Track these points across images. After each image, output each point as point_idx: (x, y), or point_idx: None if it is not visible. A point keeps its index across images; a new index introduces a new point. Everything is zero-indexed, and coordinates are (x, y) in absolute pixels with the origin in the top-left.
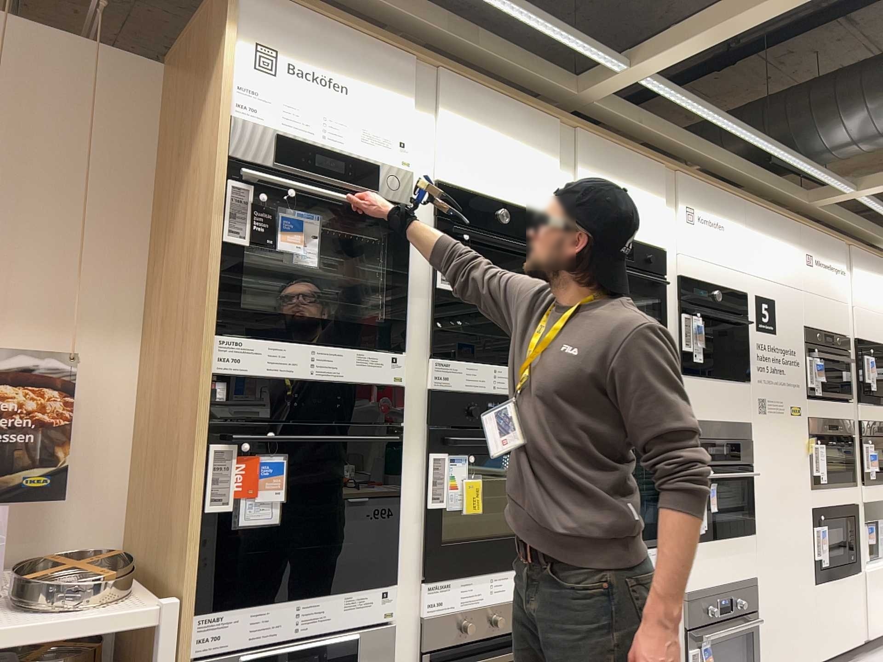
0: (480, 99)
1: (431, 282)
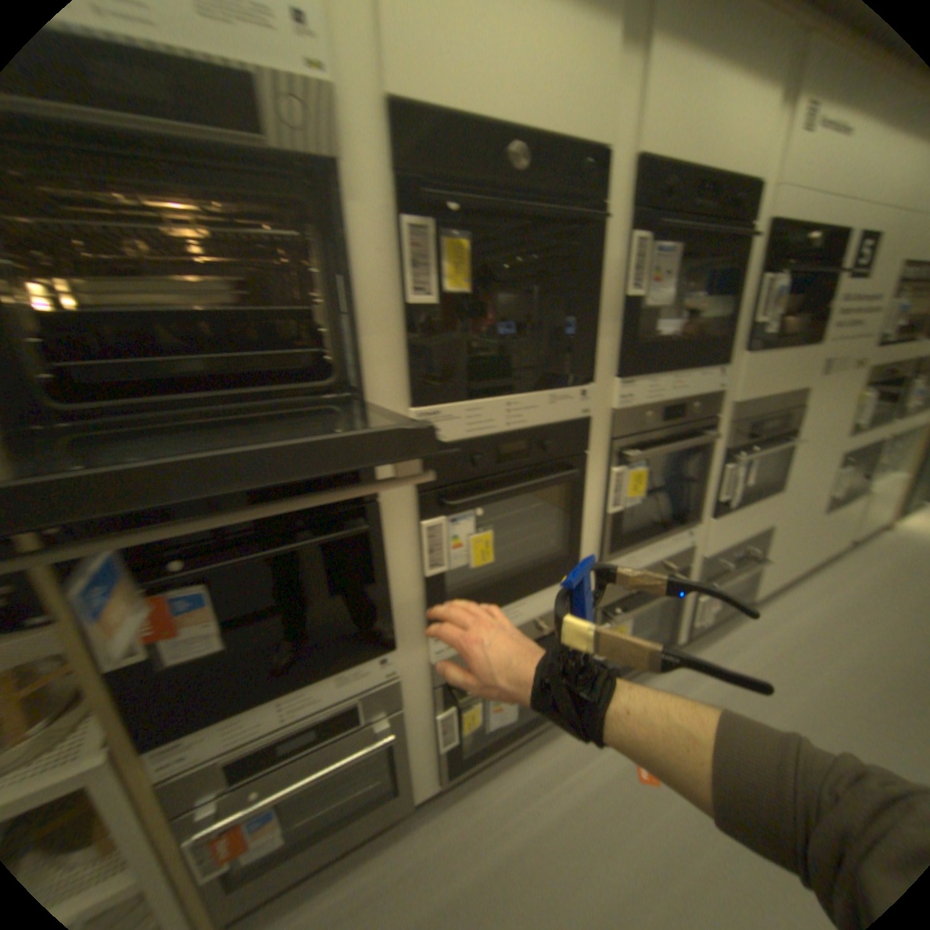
0: None
1: (398, 291)
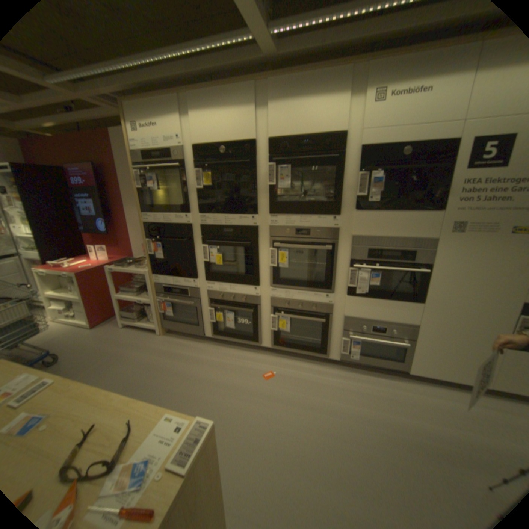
0: (206, 89)
1: (196, 186)
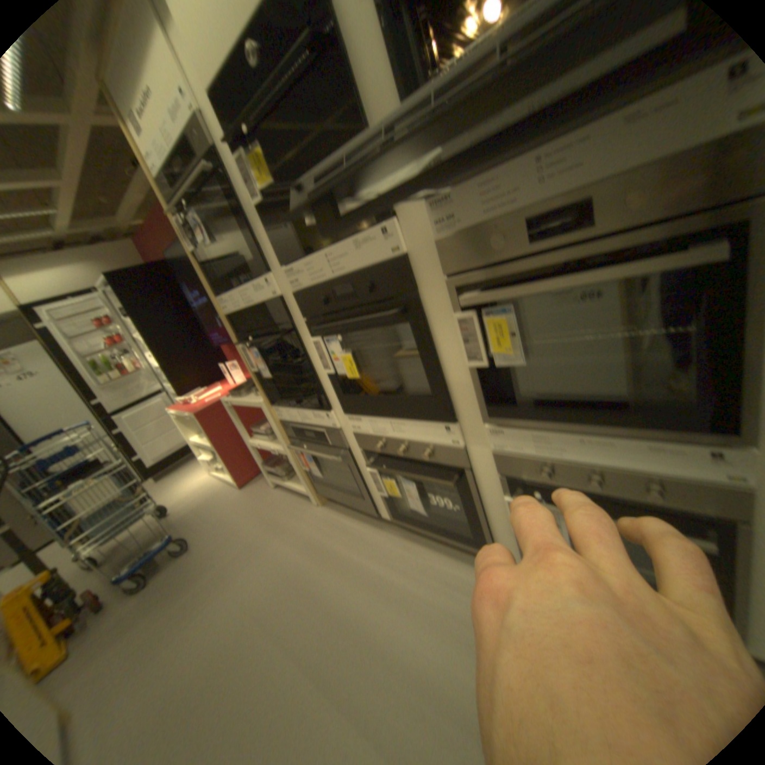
0: None
1: (255, 200)
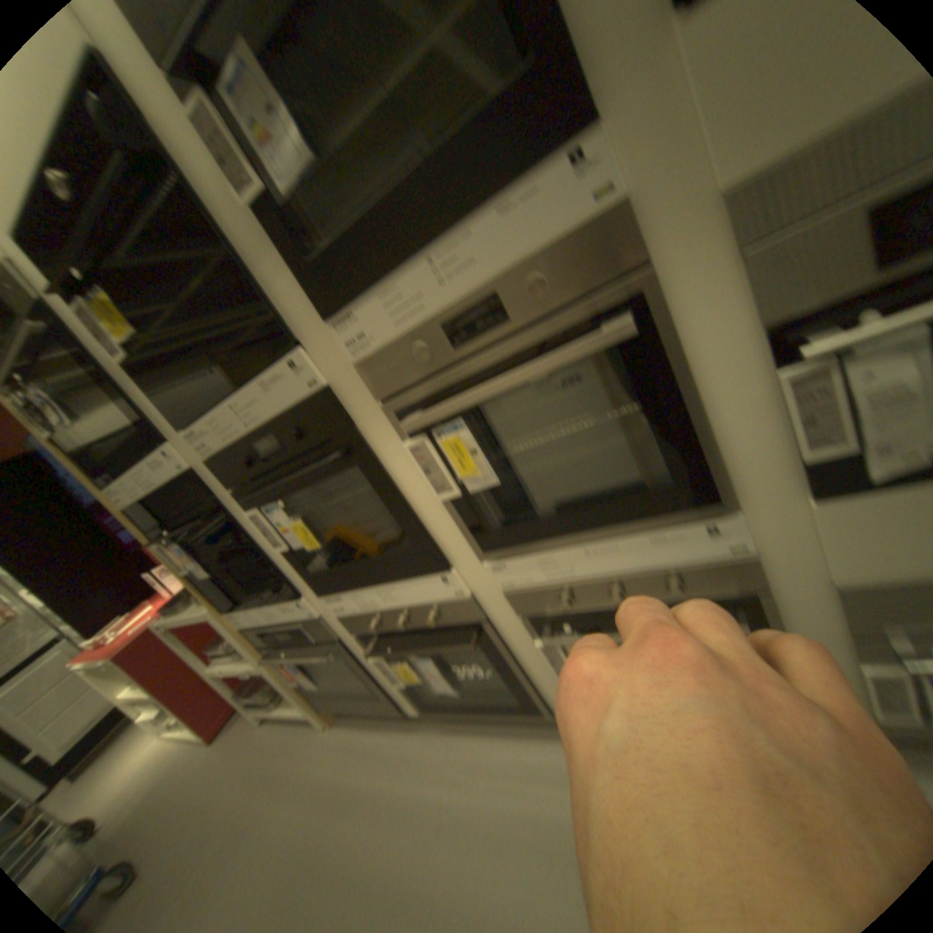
0: None
1: (122, 359)
